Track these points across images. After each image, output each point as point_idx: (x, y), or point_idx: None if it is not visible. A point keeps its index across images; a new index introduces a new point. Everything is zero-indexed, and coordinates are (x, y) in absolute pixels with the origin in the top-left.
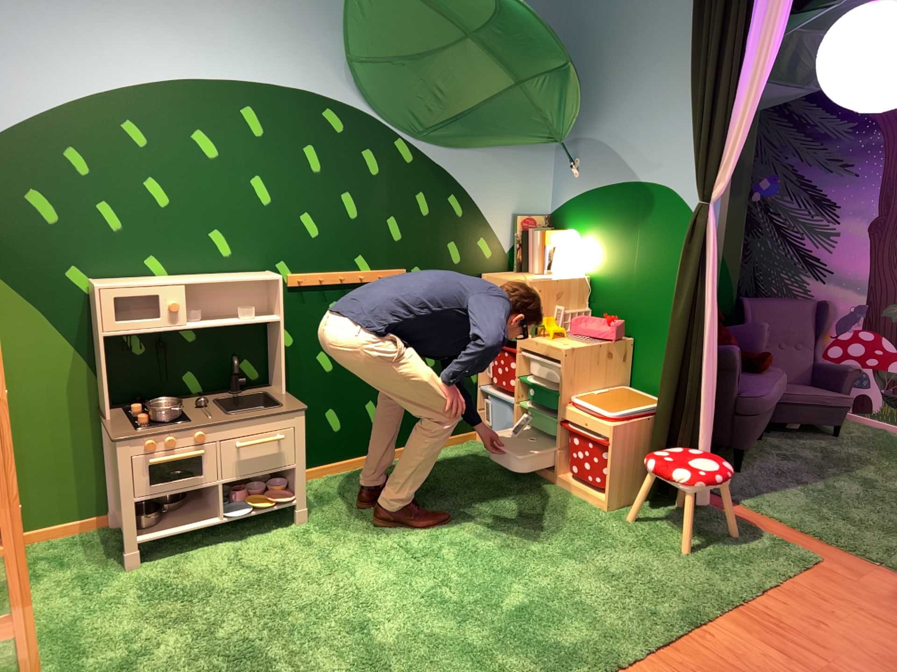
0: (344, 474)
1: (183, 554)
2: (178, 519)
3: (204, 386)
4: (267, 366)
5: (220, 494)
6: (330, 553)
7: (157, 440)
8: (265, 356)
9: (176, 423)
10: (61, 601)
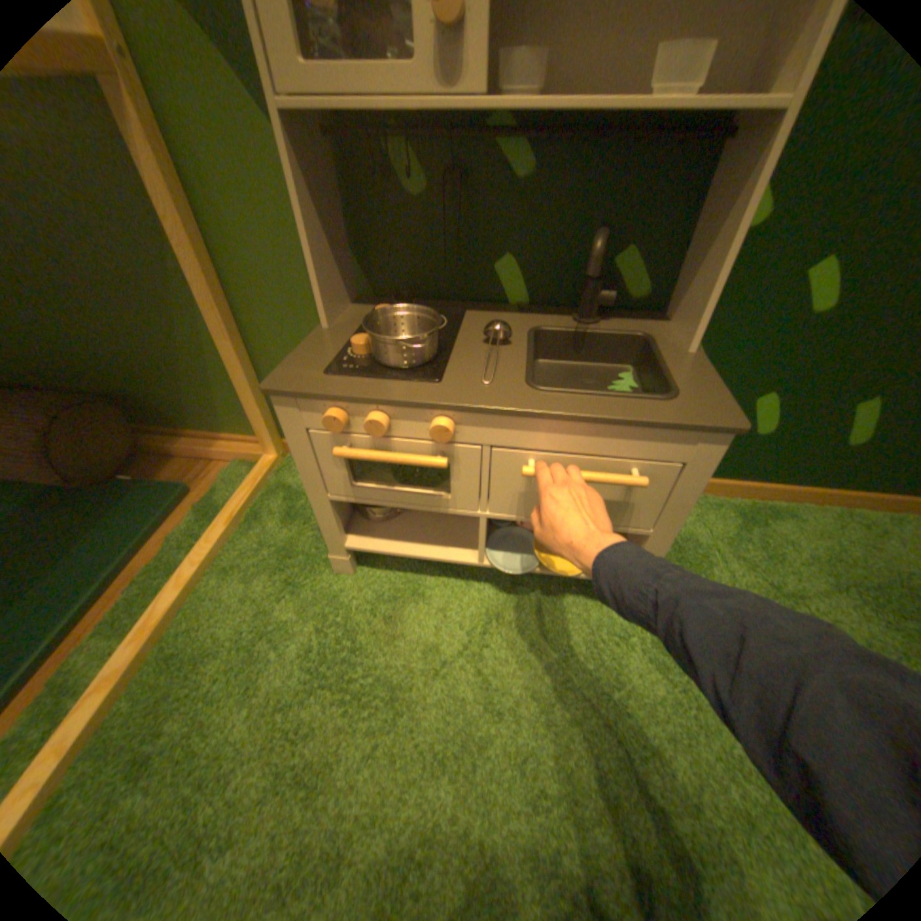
0: (740, 503)
1: (420, 577)
2: (425, 524)
3: (534, 294)
4: (678, 273)
5: (483, 532)
6: (654, 753)
7: (351, 412)
8: (685, 245)
9: (415, 376)
10: (235, 592)
